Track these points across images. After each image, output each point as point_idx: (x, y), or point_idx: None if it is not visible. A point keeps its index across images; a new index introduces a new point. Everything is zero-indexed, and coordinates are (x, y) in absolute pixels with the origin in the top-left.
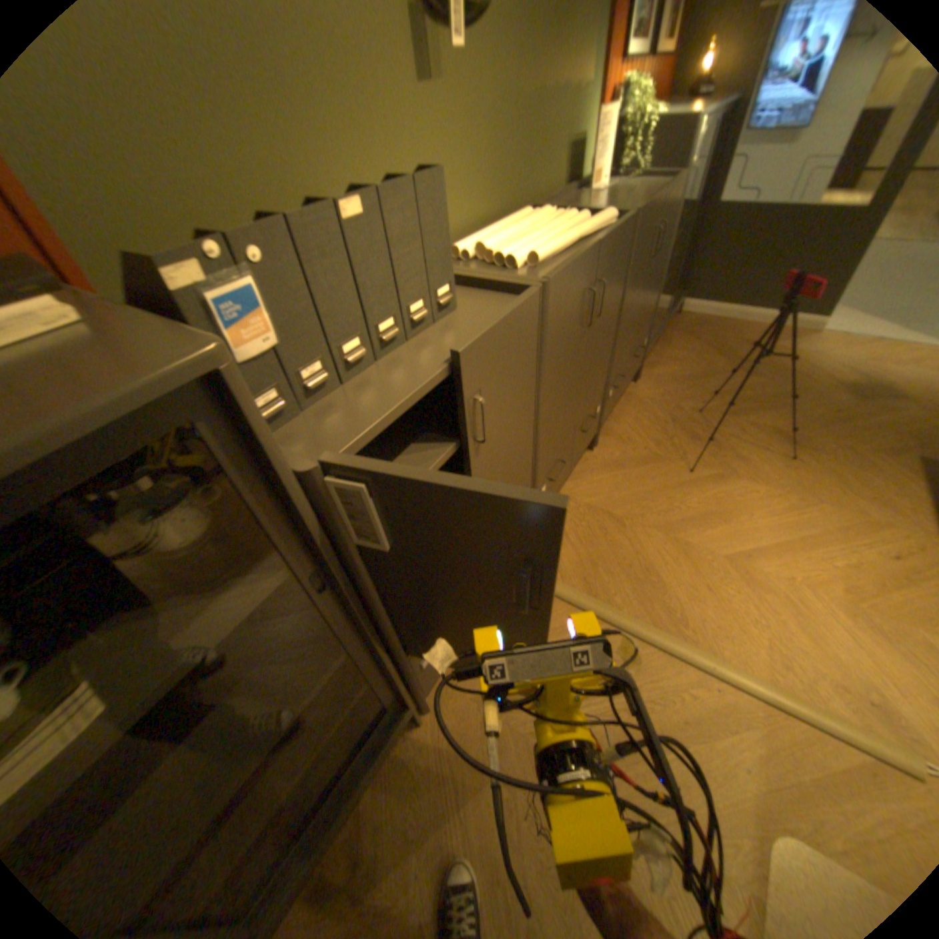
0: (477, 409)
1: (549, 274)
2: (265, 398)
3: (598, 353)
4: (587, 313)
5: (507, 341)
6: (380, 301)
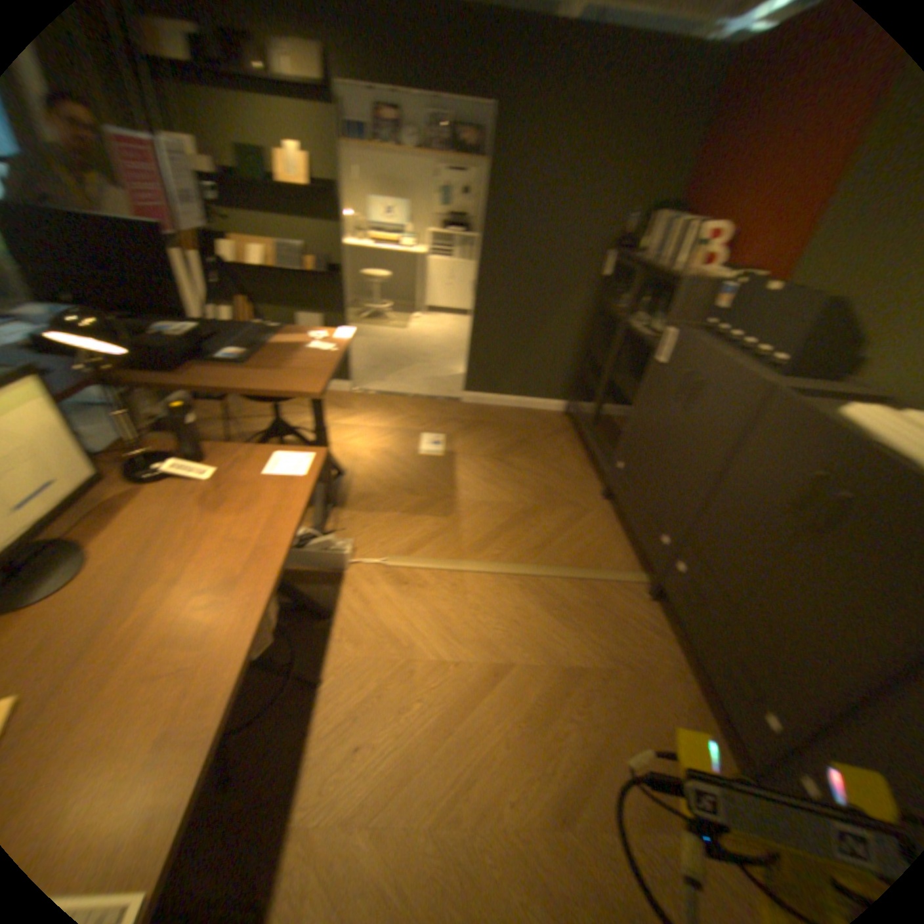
0: (699, 385)
1: (790, 390)
2: (713, 320)
3: (811, 606)
4: (811, 497)
5: (731, 377)
6: (757, 328)
